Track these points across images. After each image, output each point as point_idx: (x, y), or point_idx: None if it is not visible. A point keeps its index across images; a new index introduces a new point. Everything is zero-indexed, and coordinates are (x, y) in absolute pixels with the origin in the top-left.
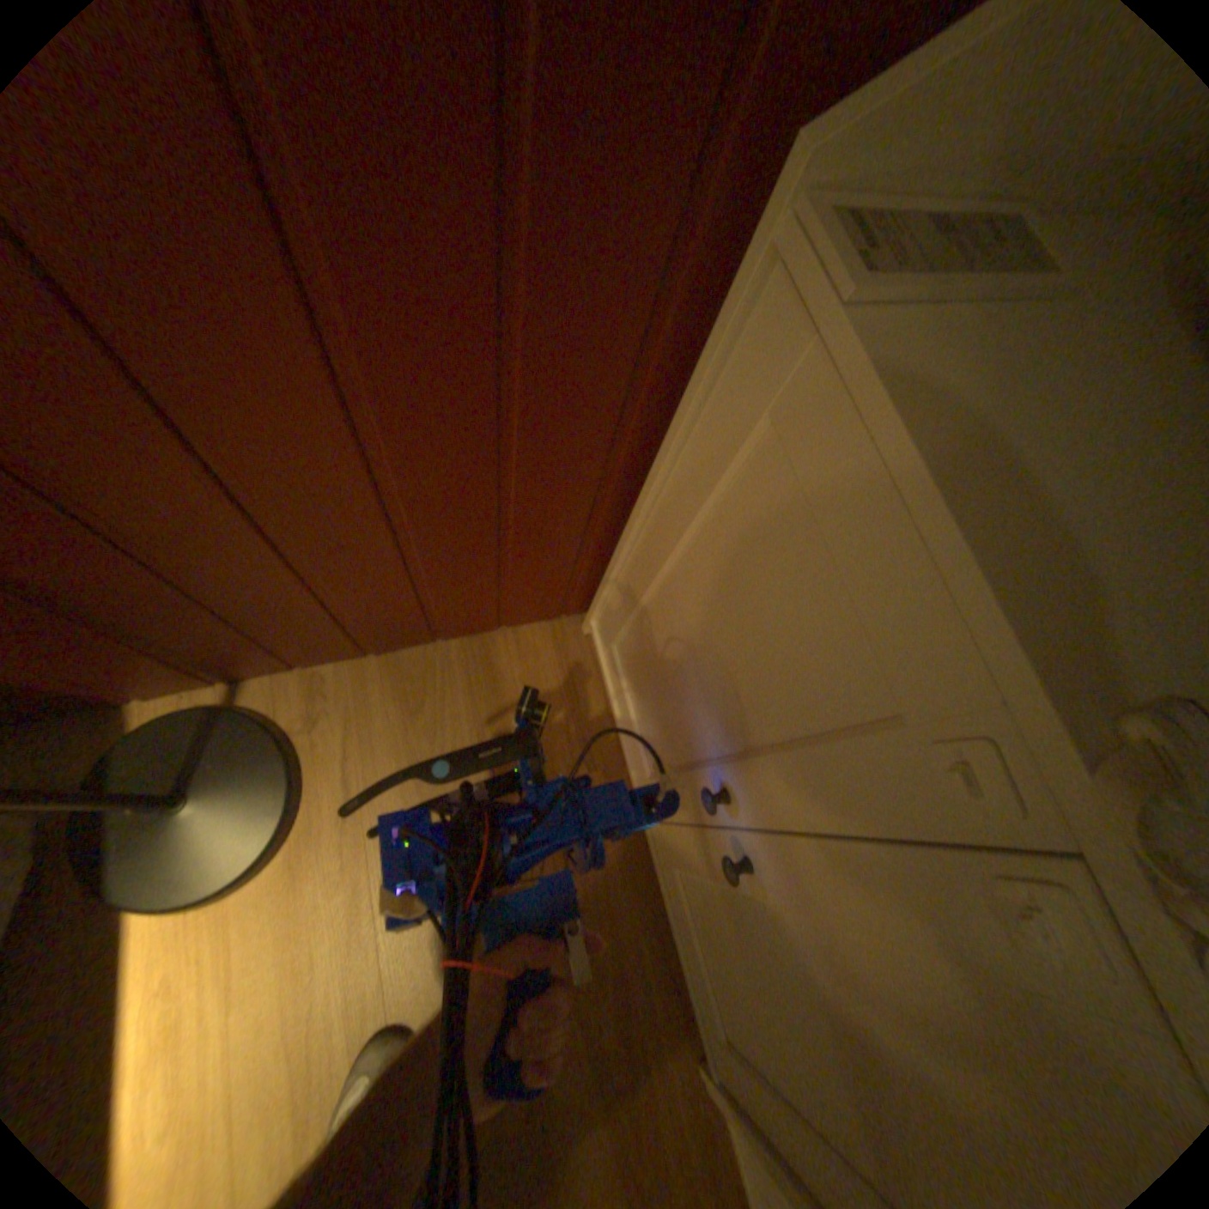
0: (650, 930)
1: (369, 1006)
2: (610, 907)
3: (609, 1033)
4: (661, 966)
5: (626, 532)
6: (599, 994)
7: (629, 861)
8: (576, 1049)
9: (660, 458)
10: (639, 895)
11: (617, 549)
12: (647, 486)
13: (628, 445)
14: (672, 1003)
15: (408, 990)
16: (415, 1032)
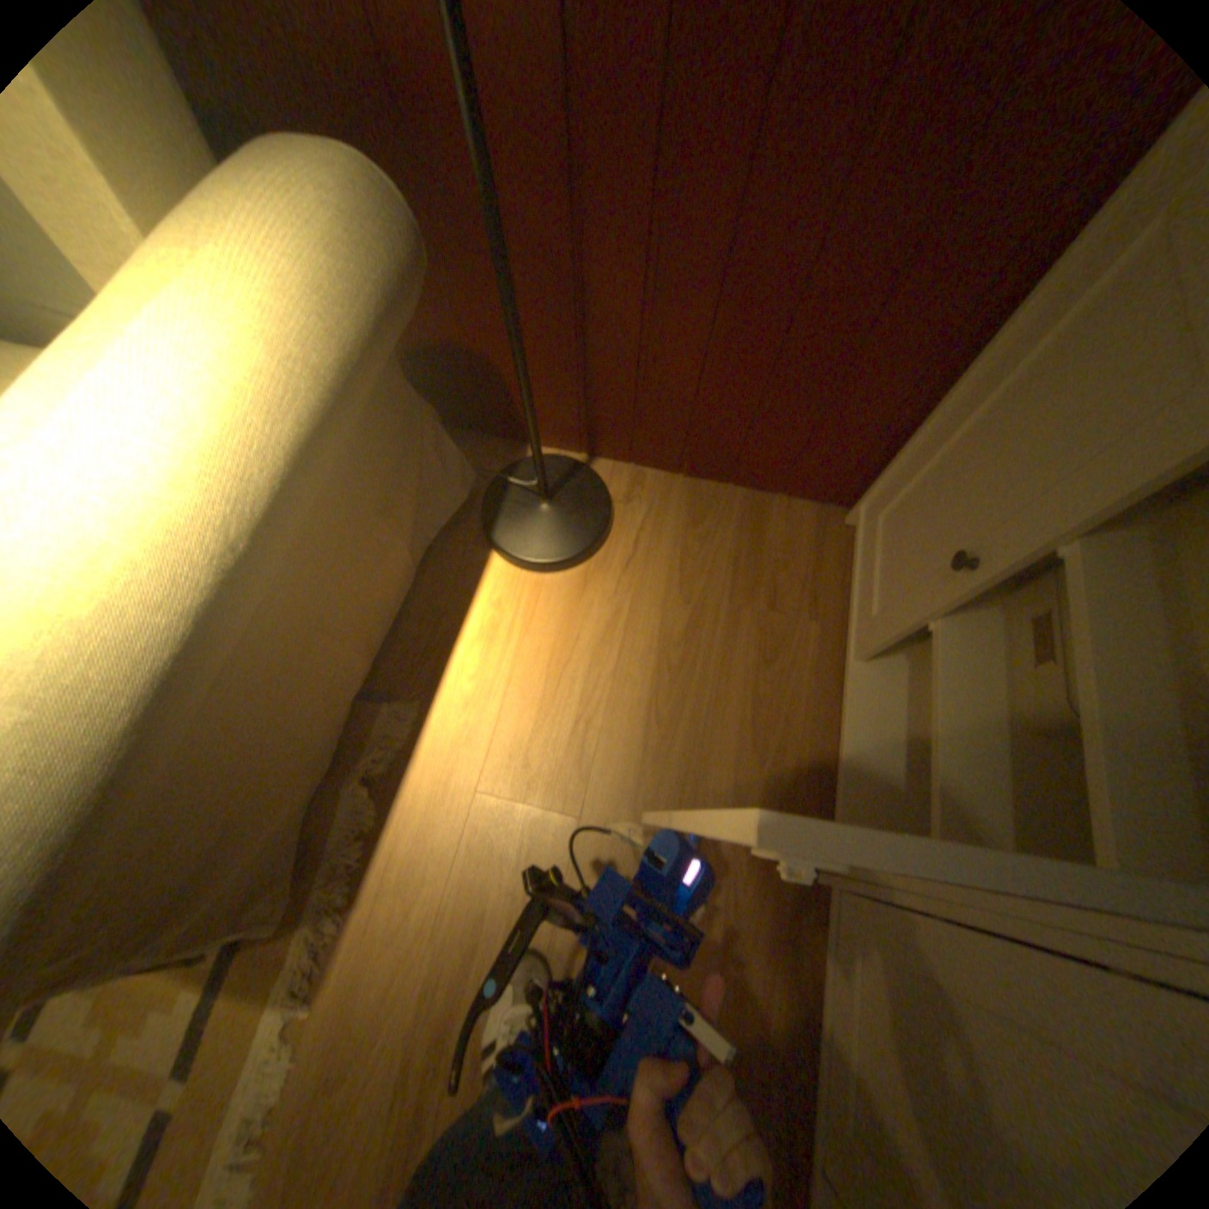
0: (816, 749)
1: (603, 680)
2: (790, 716)
3: (756, 796)
4: (815, 778)
5: (949, 397)
6: (758, 766)
7: (818, 695)
8: (727, 790)
9: (1023, 309)
10: (817, 721)
11: (929, 419)
12: (995, 342)
13: (999, 294)
14: (814, 807)
15: (629, 685)
16: (625, 711)
